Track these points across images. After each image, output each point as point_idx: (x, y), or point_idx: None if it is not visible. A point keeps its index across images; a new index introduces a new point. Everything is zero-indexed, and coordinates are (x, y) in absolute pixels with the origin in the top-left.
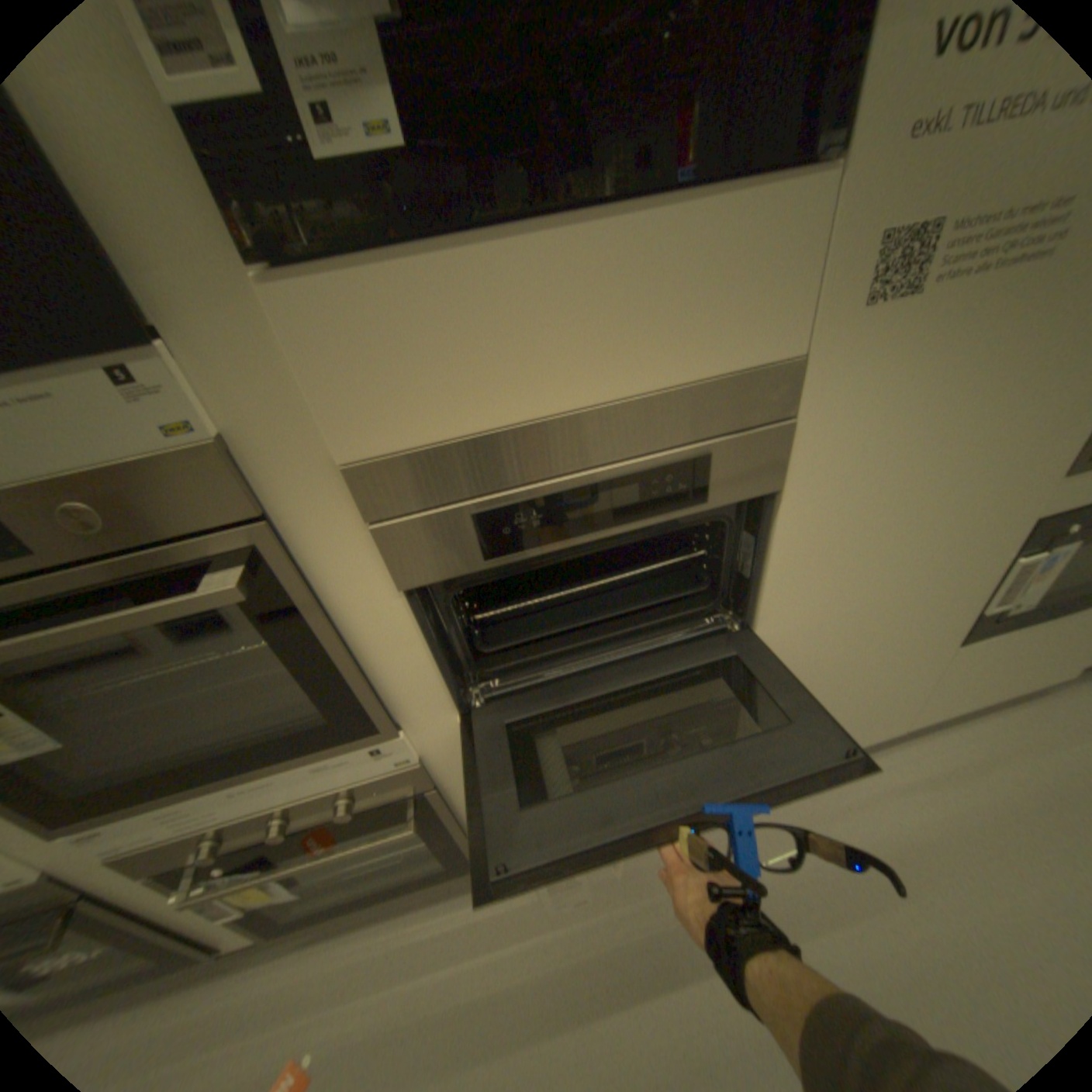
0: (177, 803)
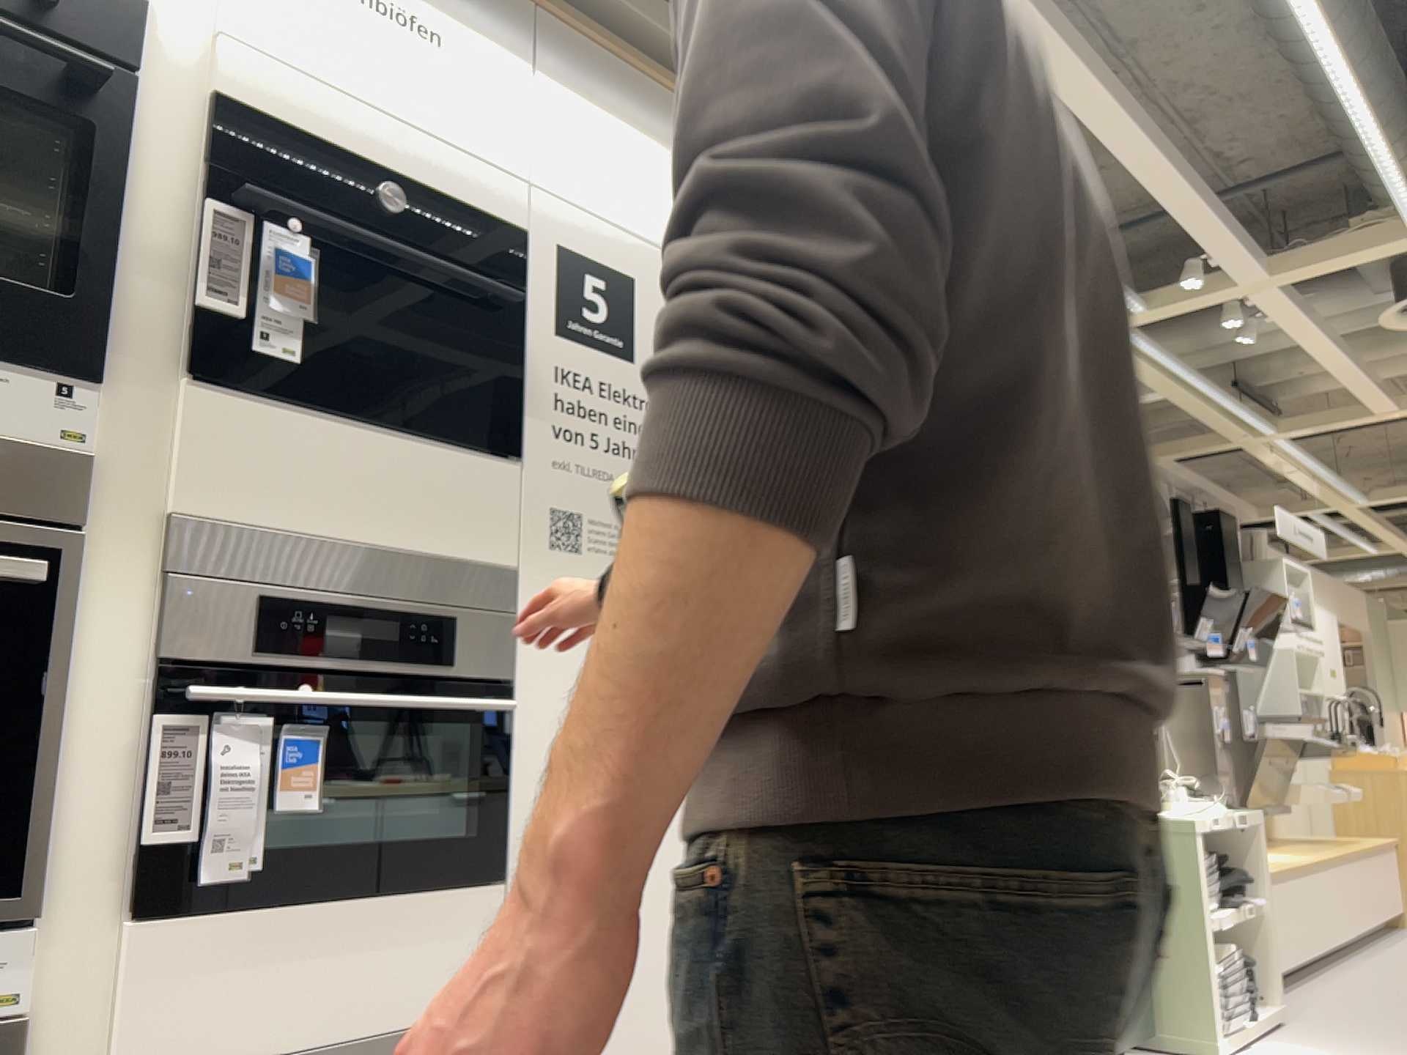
0: None
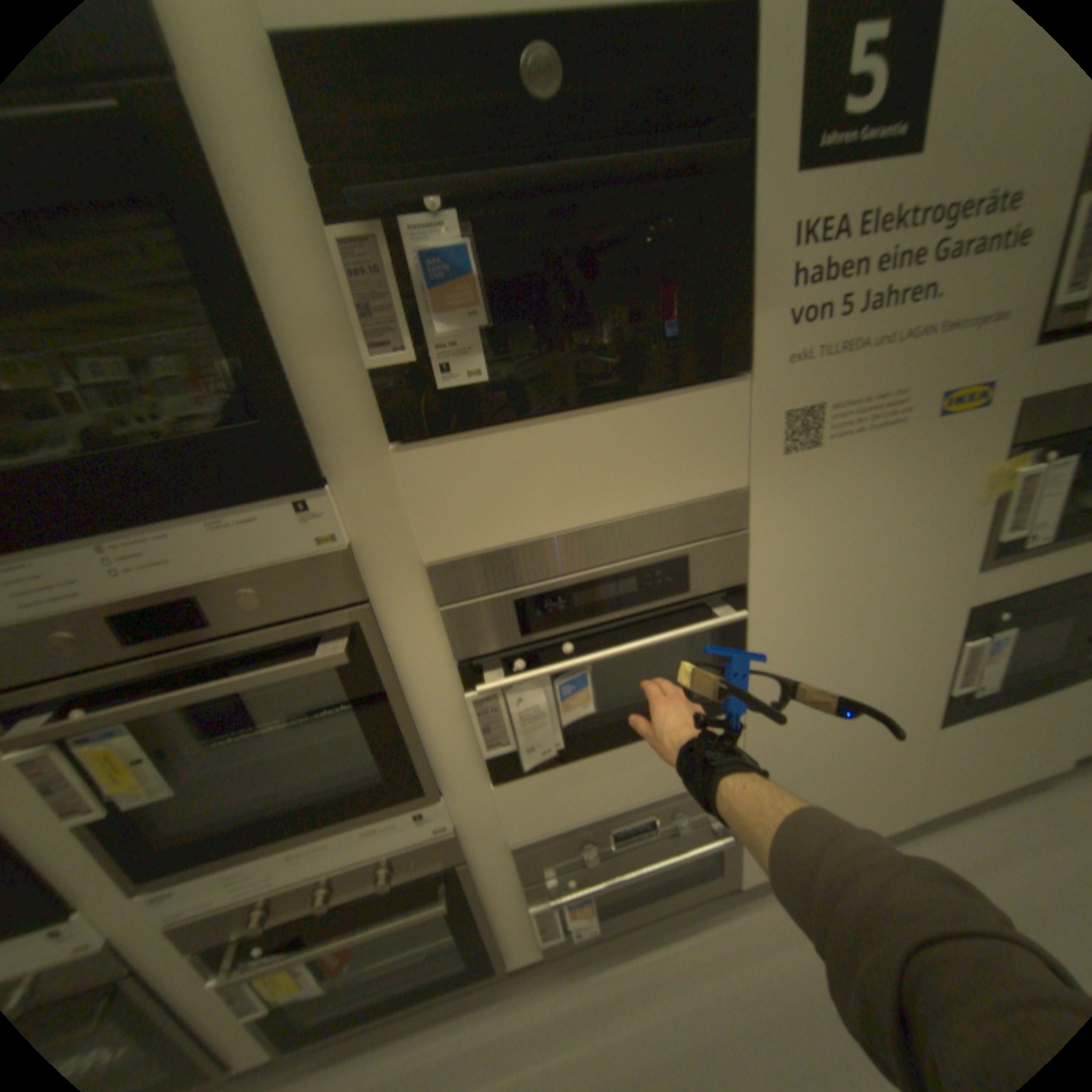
0: (244, 861)
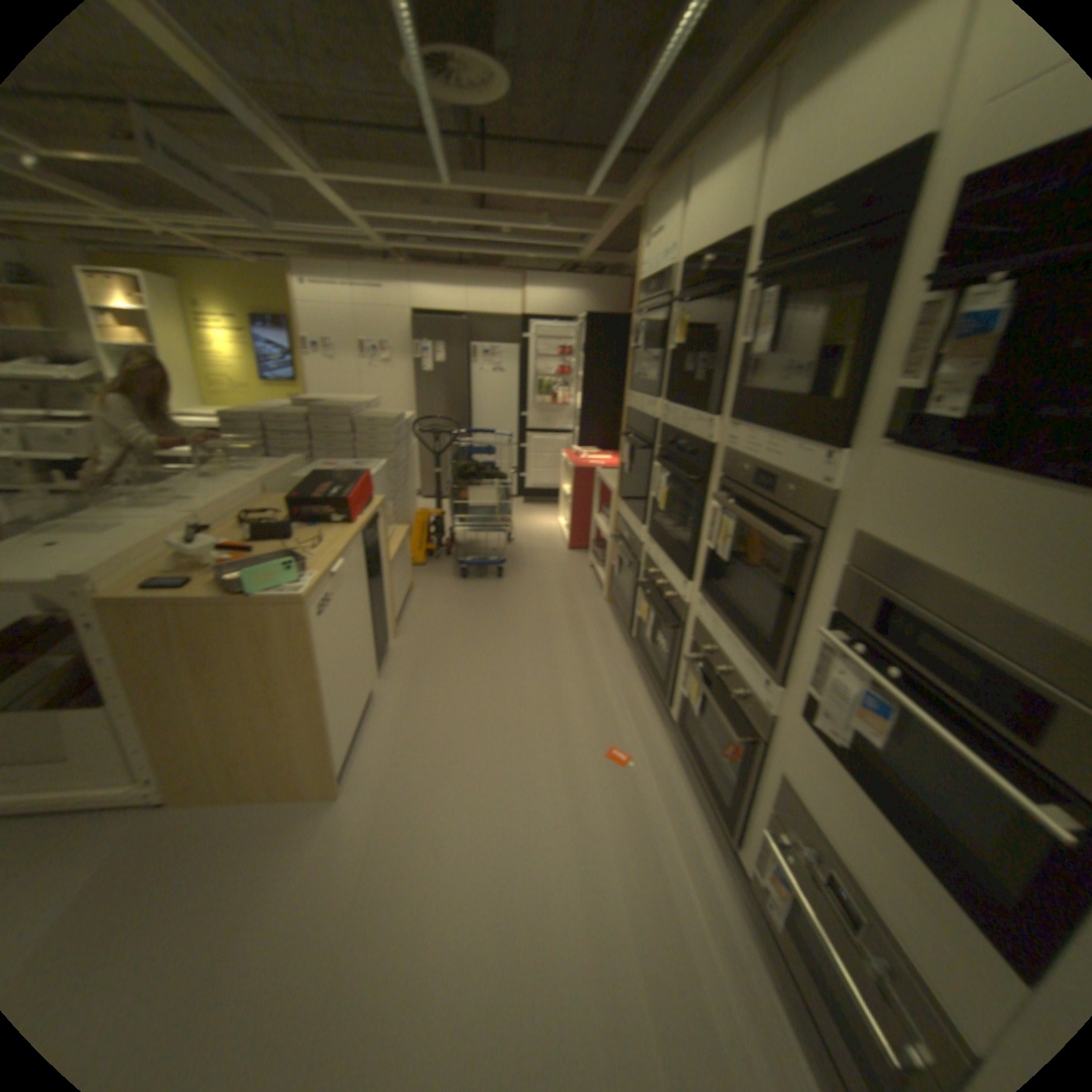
0: (720, 619)
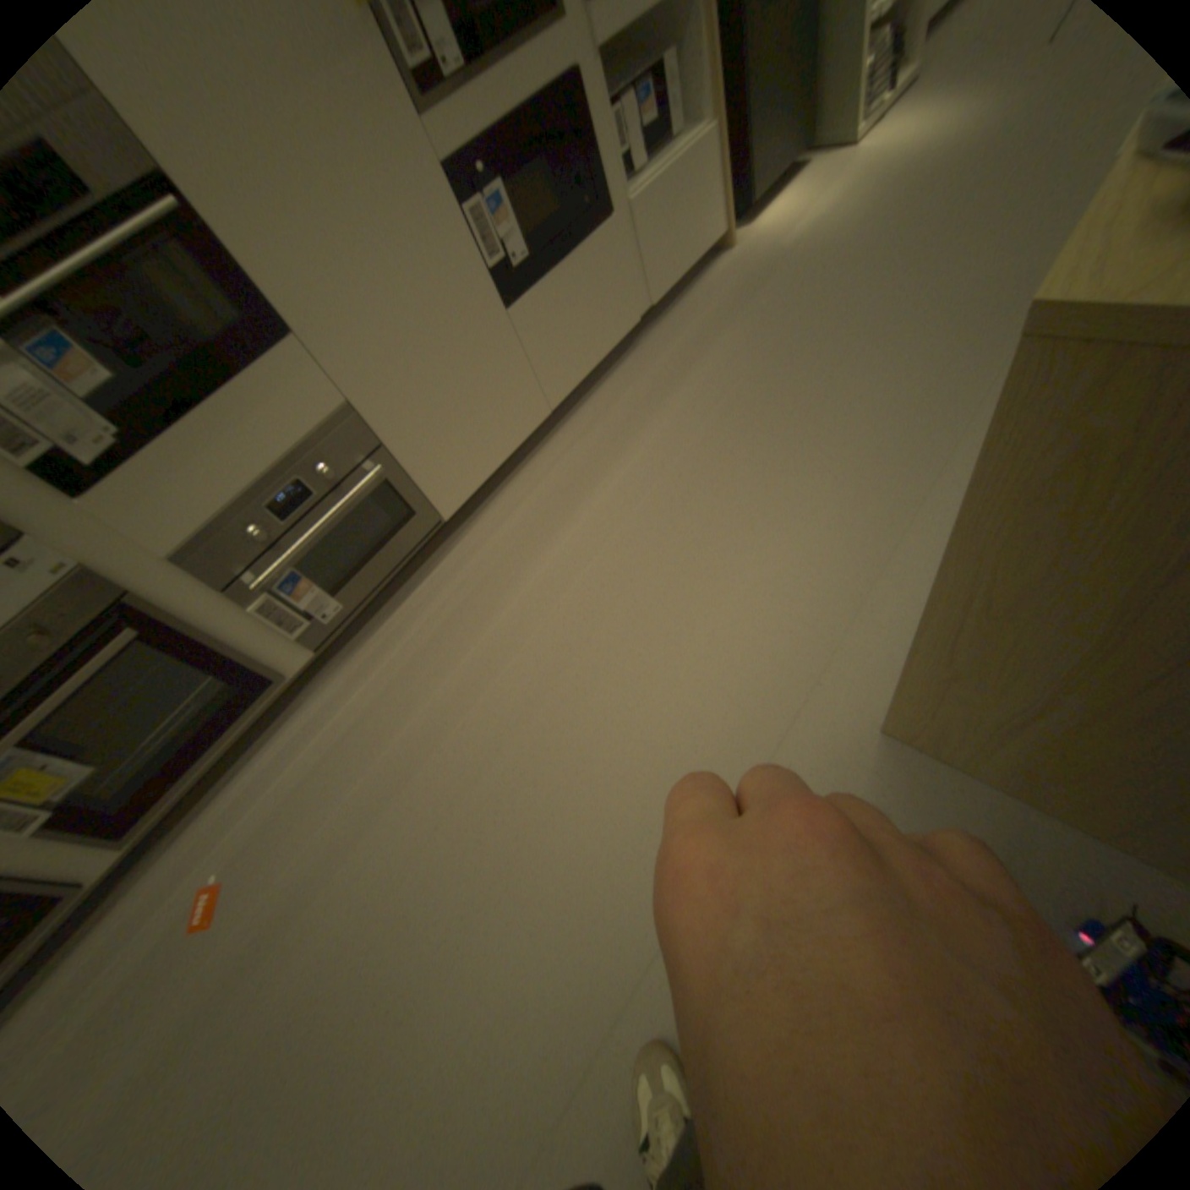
0: None
